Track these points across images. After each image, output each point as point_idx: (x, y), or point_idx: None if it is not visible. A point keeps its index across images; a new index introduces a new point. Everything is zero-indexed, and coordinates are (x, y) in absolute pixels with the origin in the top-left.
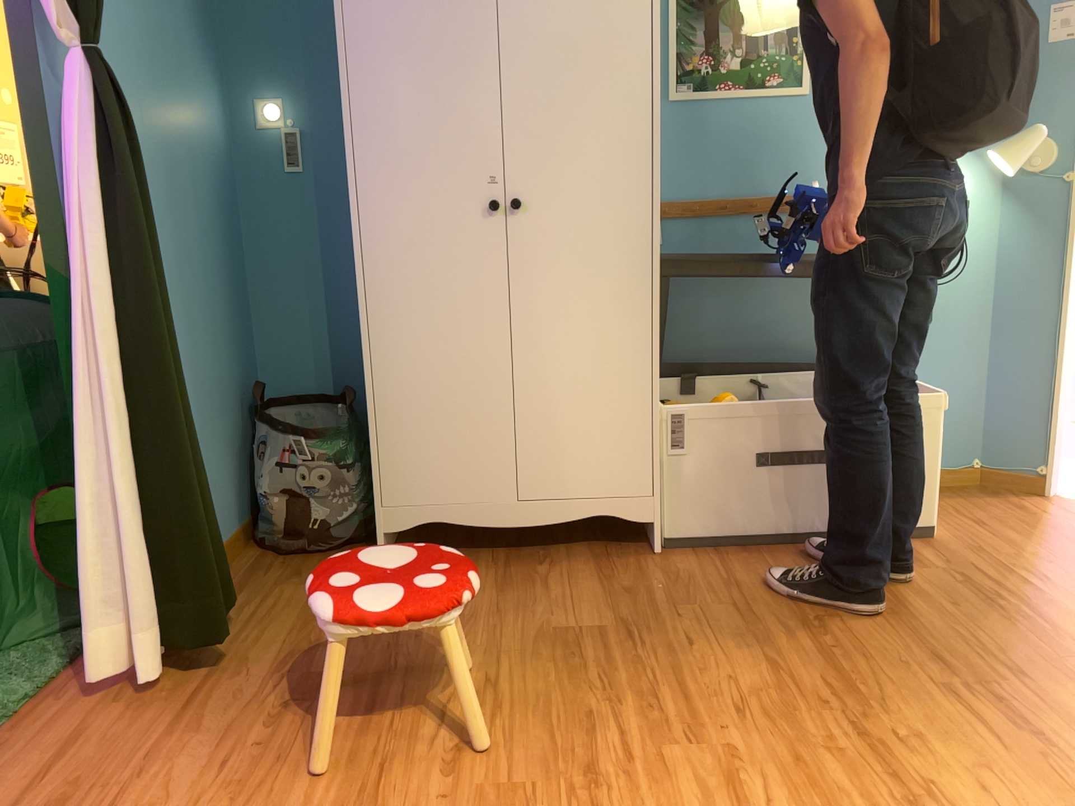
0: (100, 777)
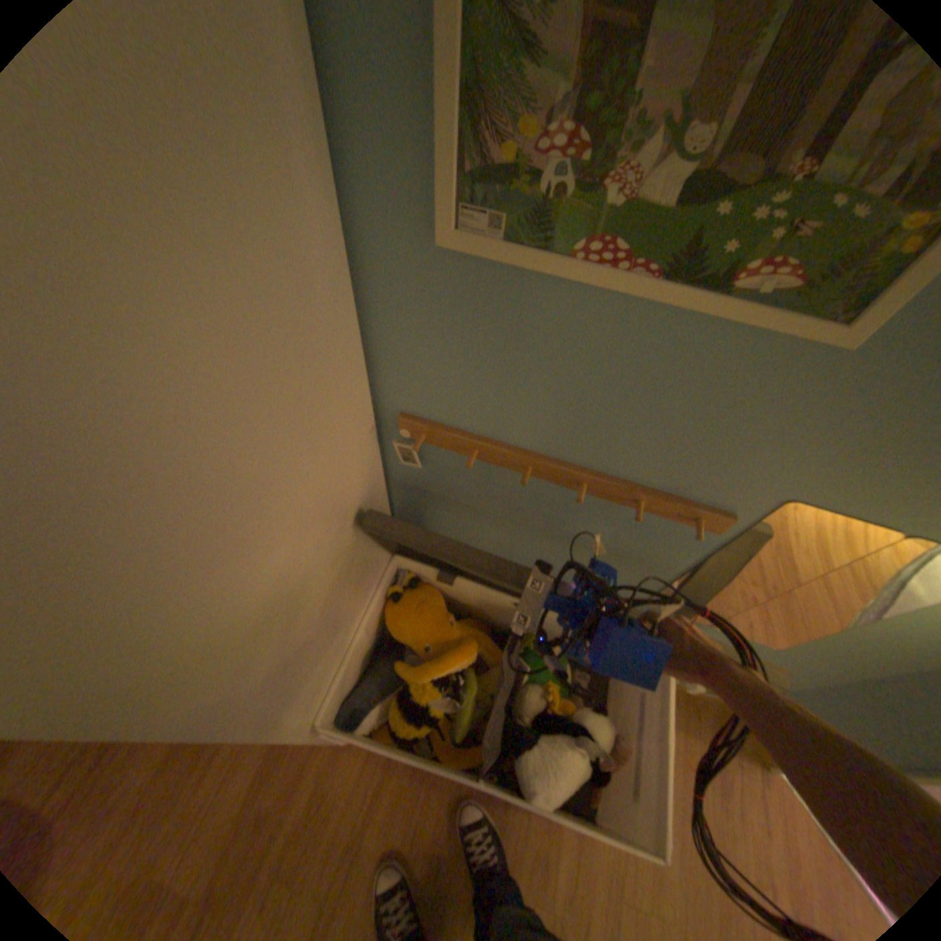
0: None
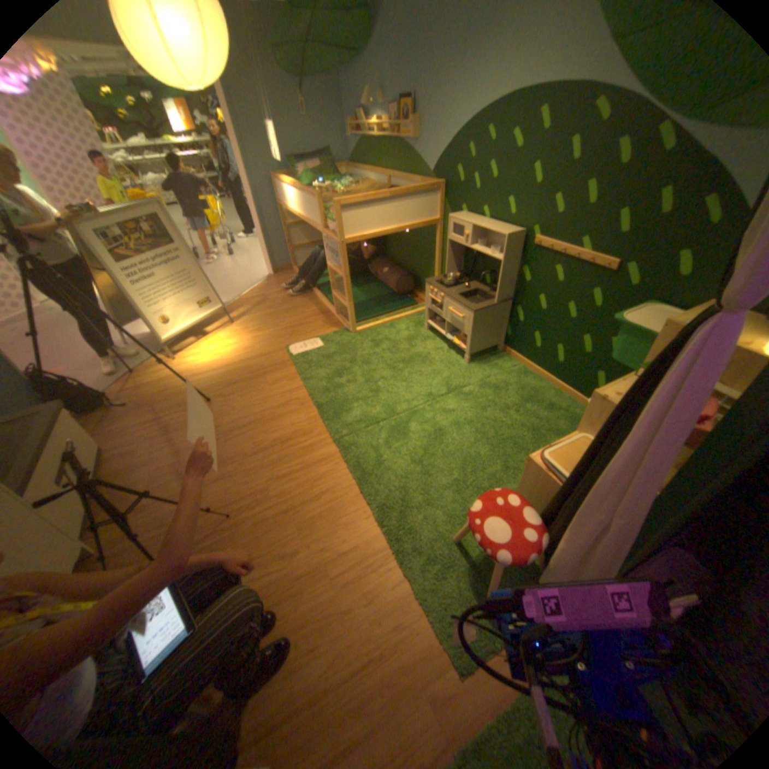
0: (329, 707)
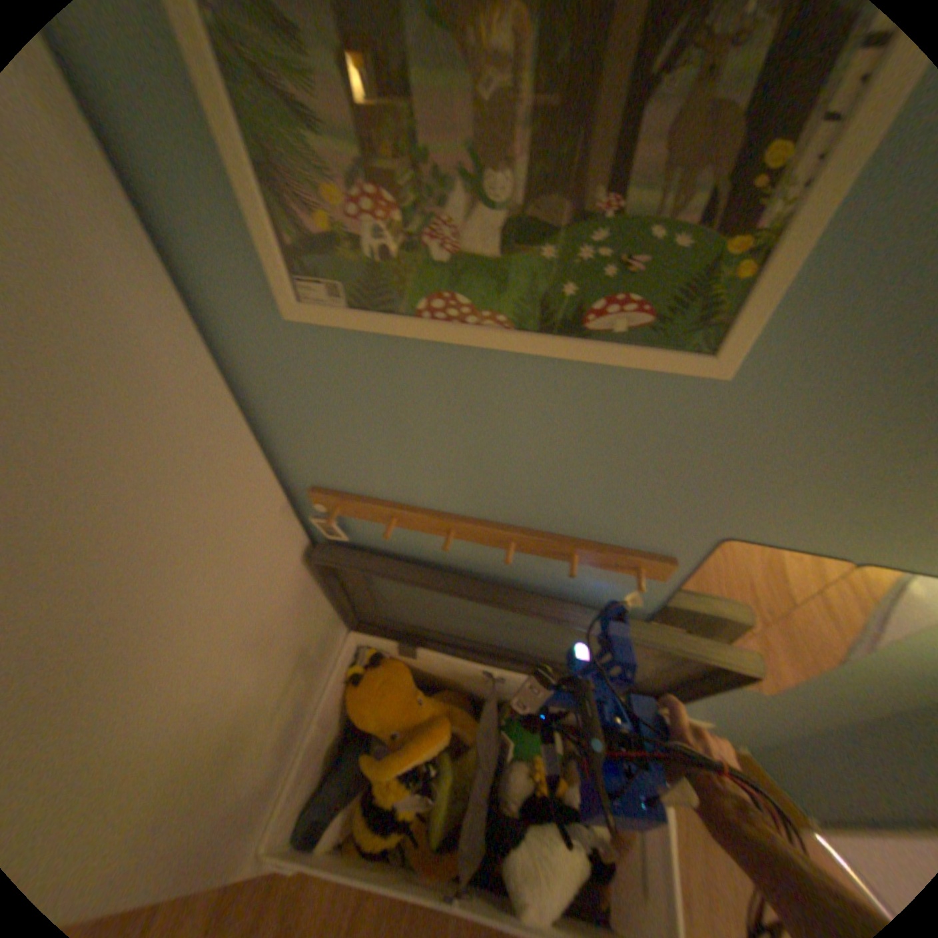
0: None
